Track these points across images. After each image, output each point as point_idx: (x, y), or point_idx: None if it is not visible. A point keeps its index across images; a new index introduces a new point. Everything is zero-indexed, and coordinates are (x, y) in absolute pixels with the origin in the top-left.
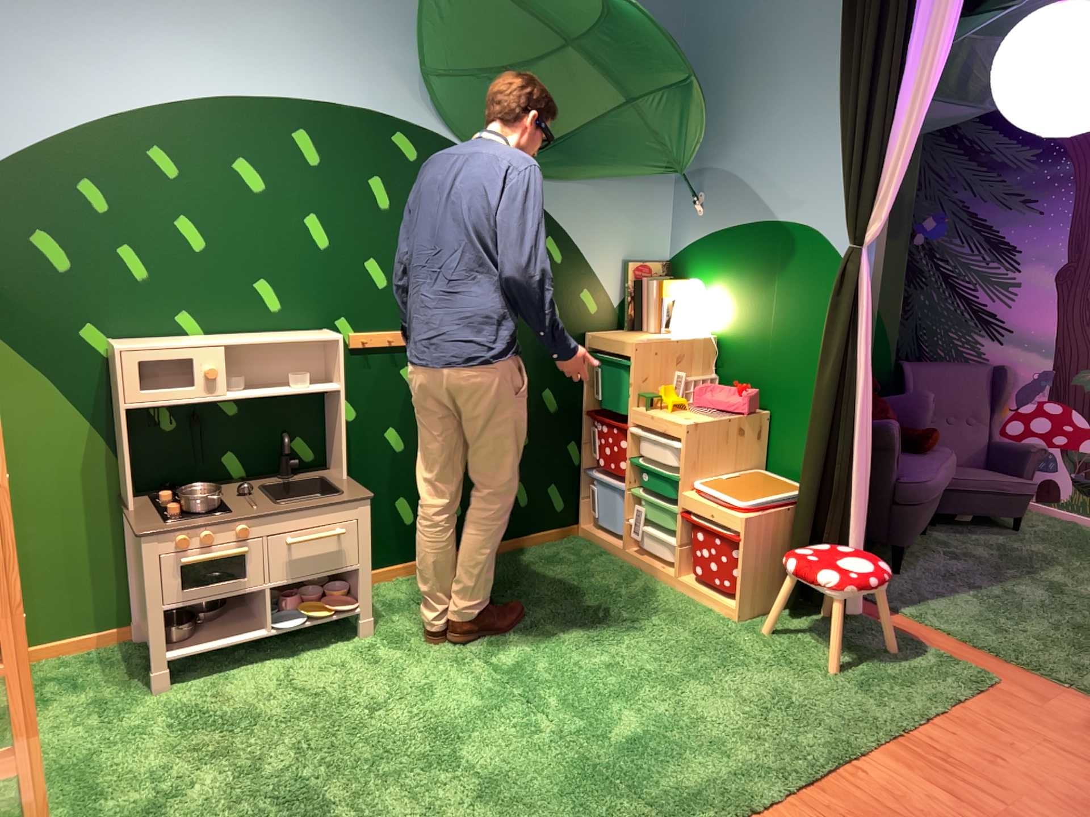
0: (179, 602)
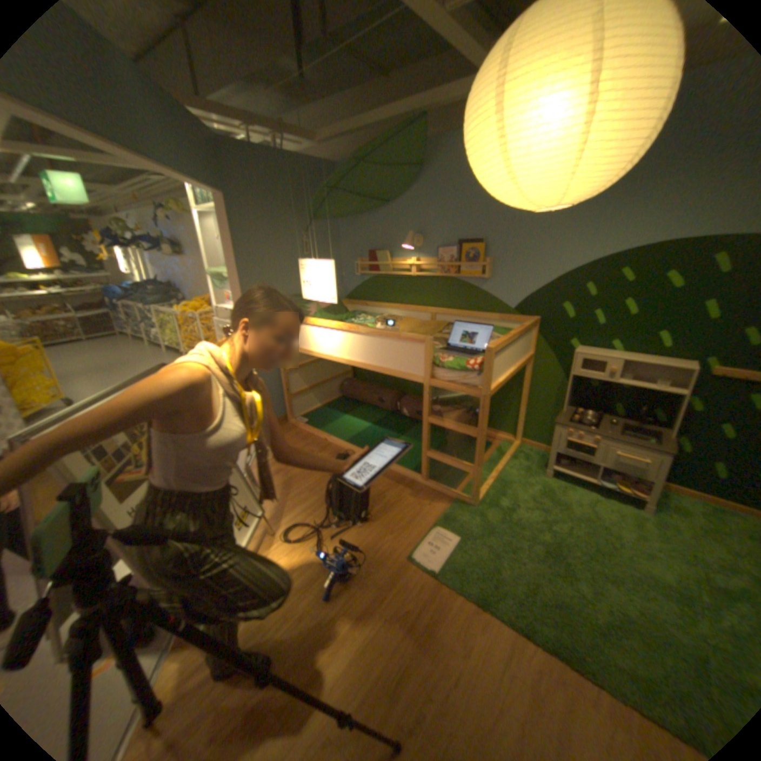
0: (562, 453)
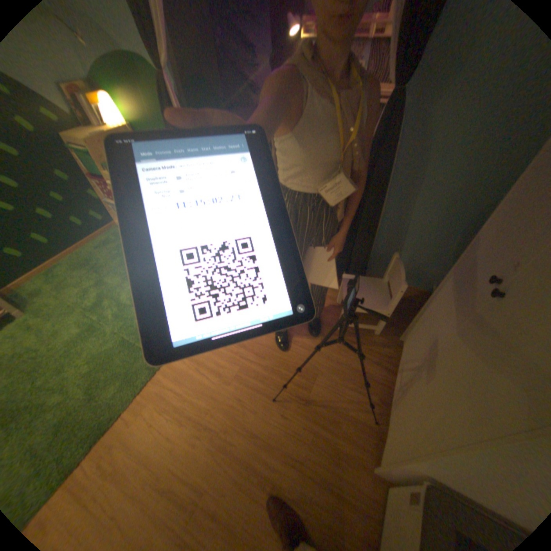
0: None
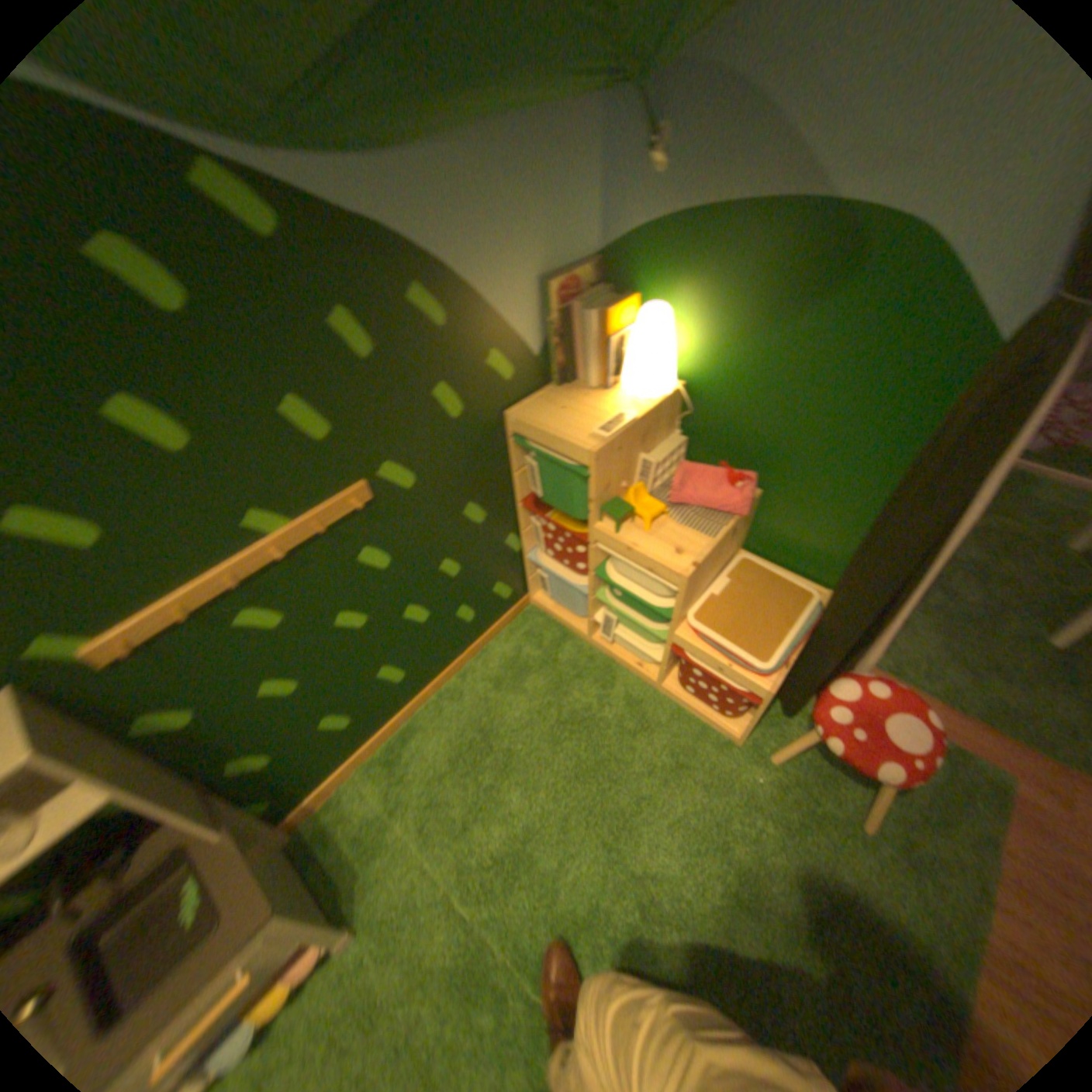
0: None
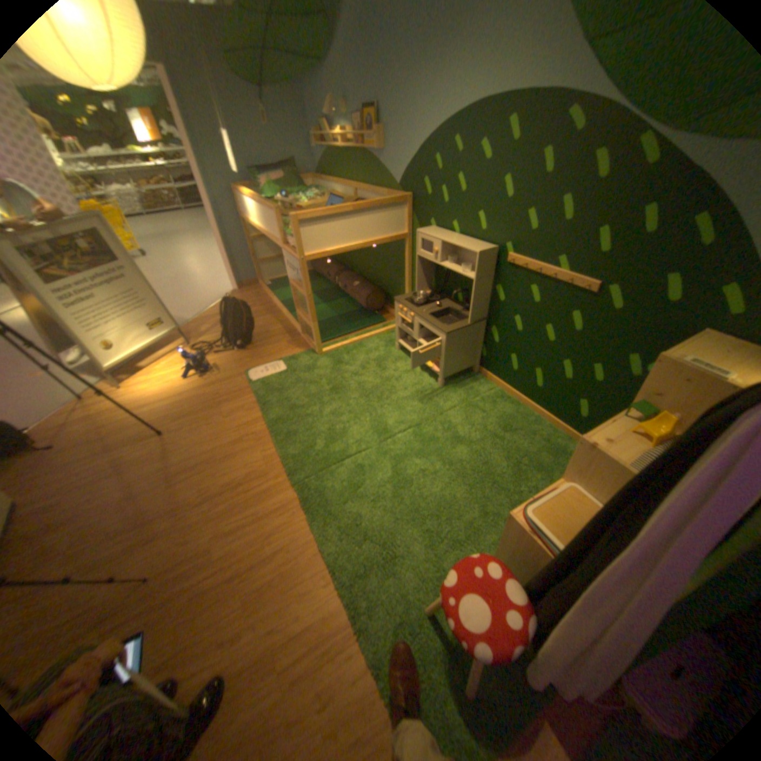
0: (399, 327)
